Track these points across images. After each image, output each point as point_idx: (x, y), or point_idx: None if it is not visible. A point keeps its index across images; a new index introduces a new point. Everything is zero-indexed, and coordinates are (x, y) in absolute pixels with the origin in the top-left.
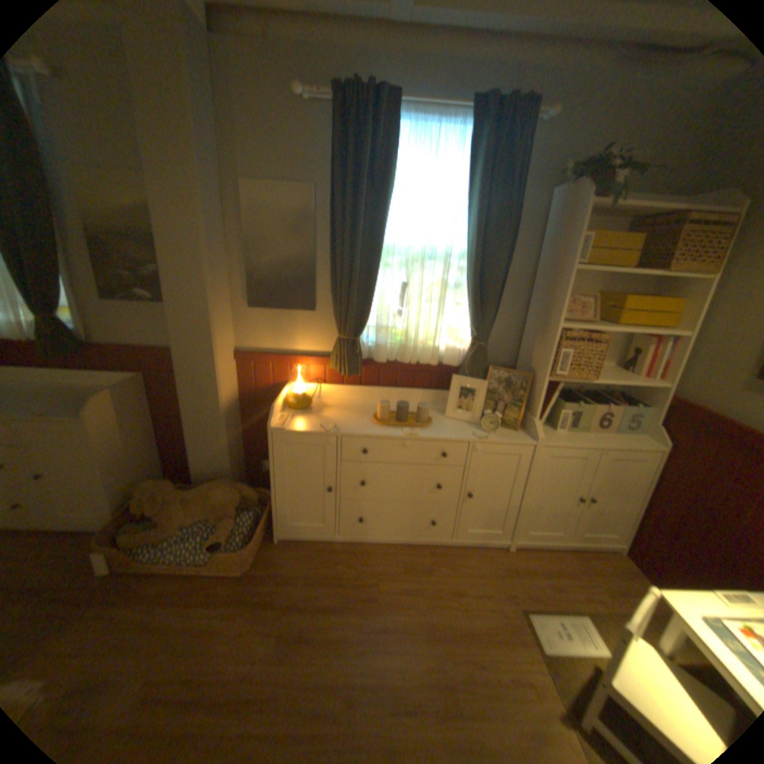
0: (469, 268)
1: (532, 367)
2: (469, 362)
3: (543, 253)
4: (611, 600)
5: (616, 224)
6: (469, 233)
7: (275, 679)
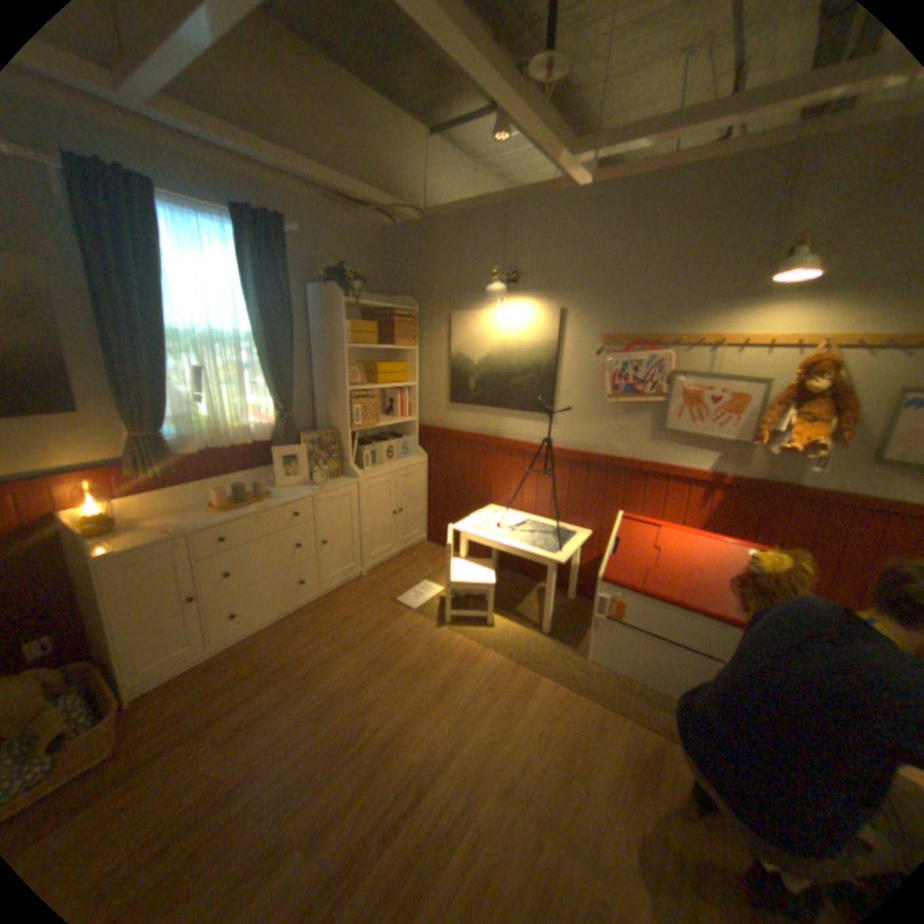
0: (260, 350)
1: (332, 426)
2: (282, 432)
3: (312, 335)
4: (429, 566)
5: (352, 313)
6: (248, 318)
7: (239, 763)
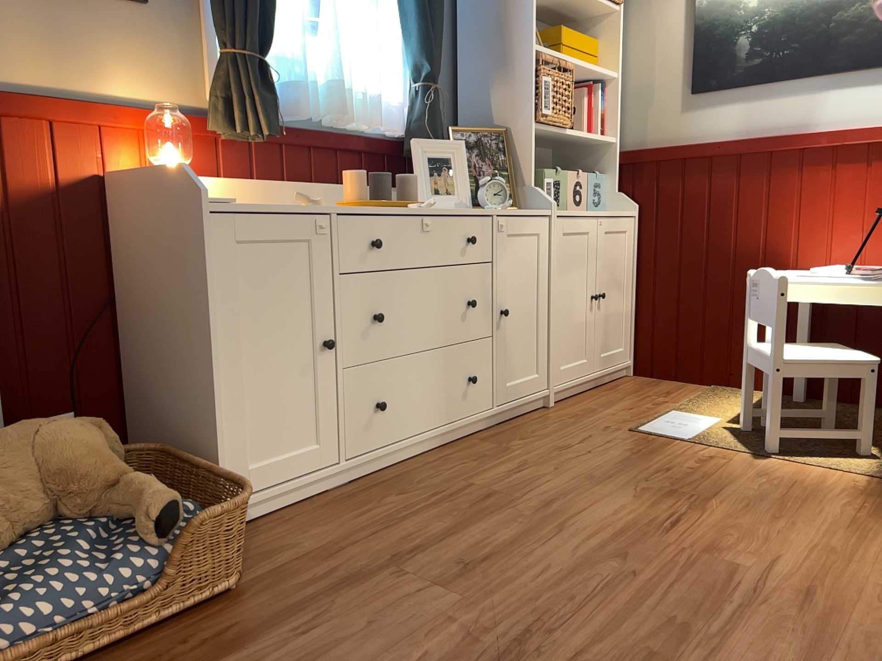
0: None
1: (495, 123)
2: (428, 115)
3: None
4: (665, 397)
5: None
6: None
7: (506, 605)
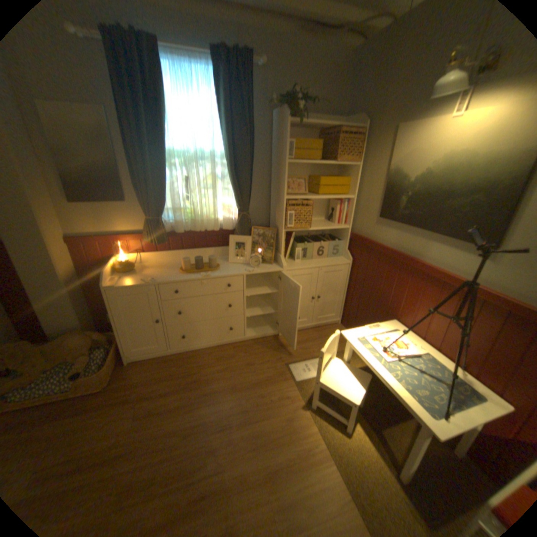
0: (227, 165)
1: (276, 225)
2: (238, 226)
3: (273, 153)
4: None
5: (311, 134)
6: (224, 141)
7: (134, 440)
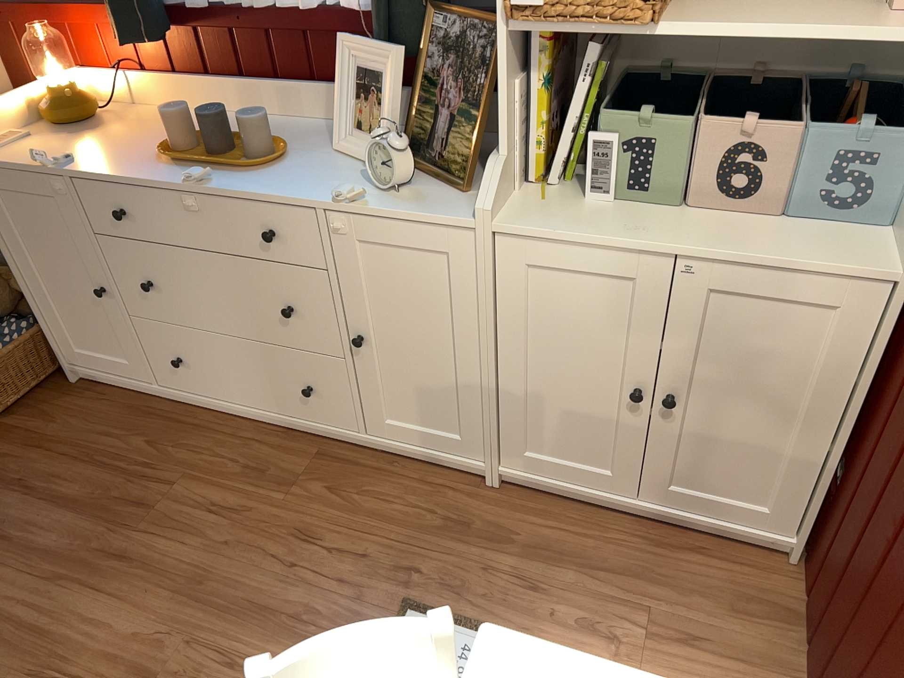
0: None
1: None
2: None
3: None
4: (652, 638)
5: None
6: None
7: None
